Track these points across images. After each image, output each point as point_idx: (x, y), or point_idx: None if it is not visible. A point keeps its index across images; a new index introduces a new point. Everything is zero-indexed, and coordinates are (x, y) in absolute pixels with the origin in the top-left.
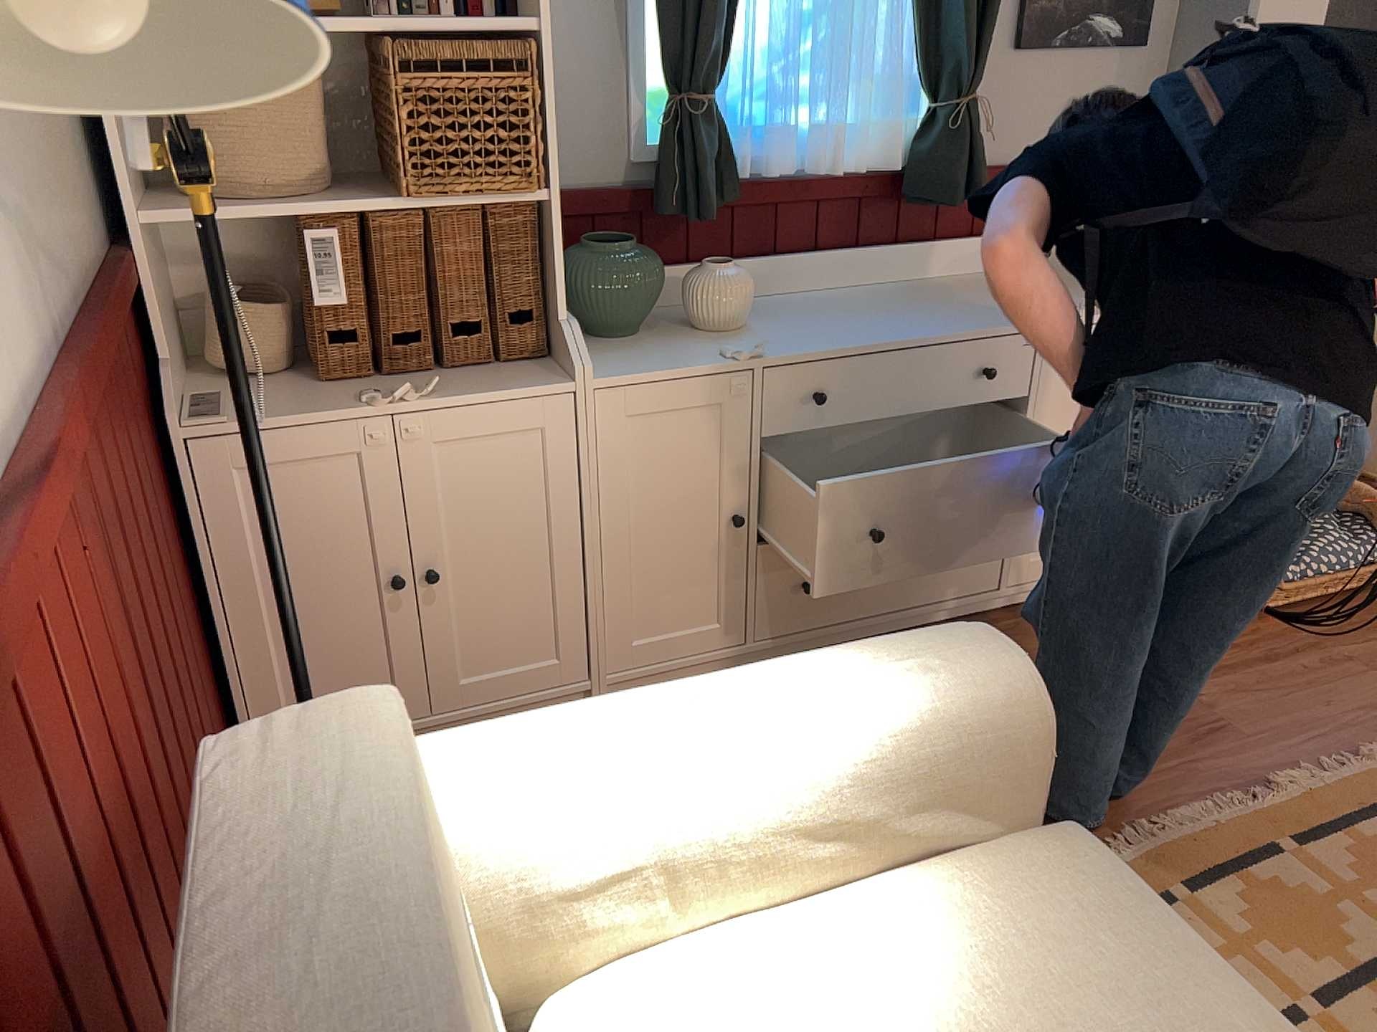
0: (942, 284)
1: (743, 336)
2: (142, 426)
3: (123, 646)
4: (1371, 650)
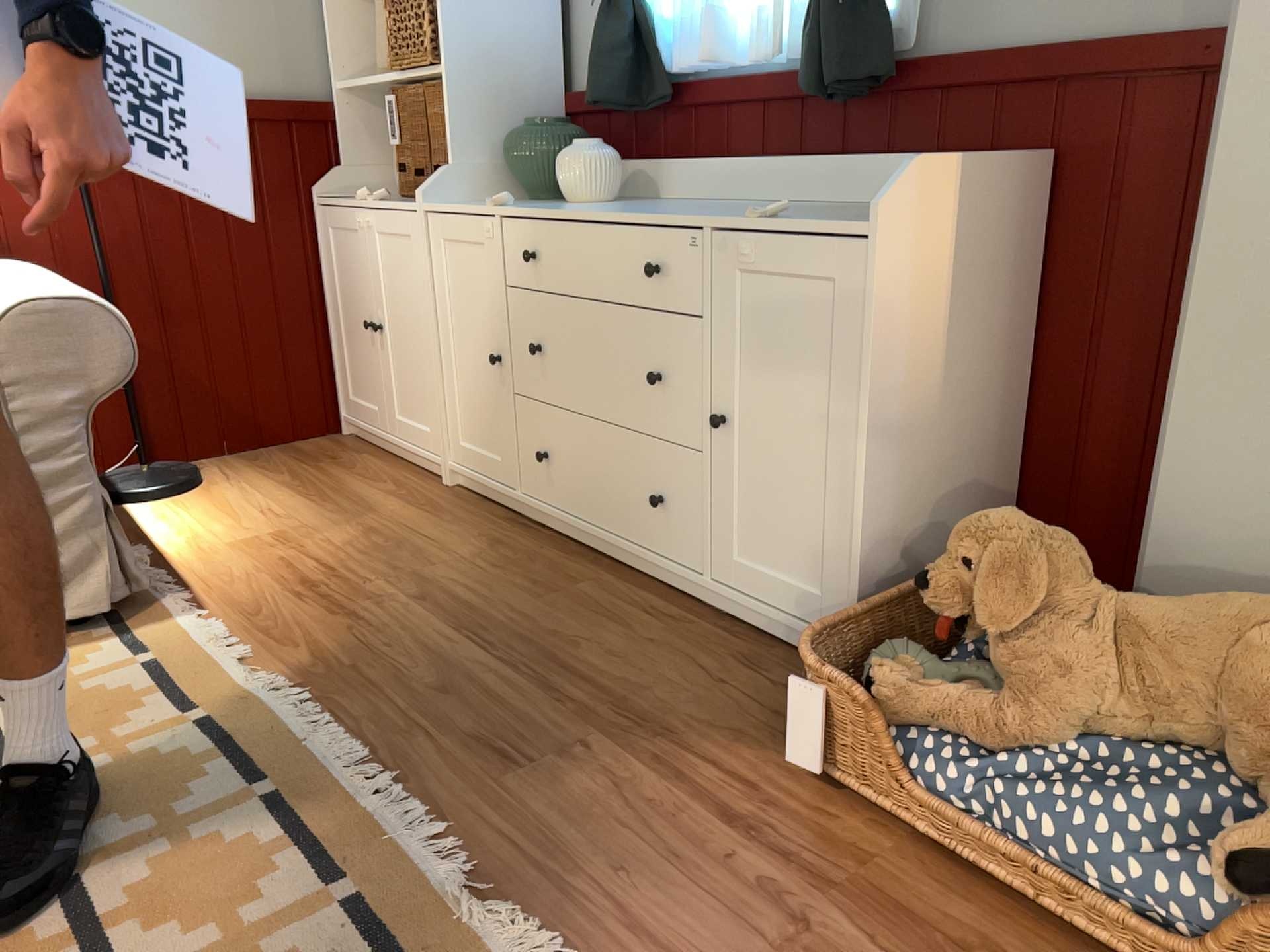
0: (846, 207)
1: (561, 206)
2: (281, 185)
3: (104, 228)
4: None
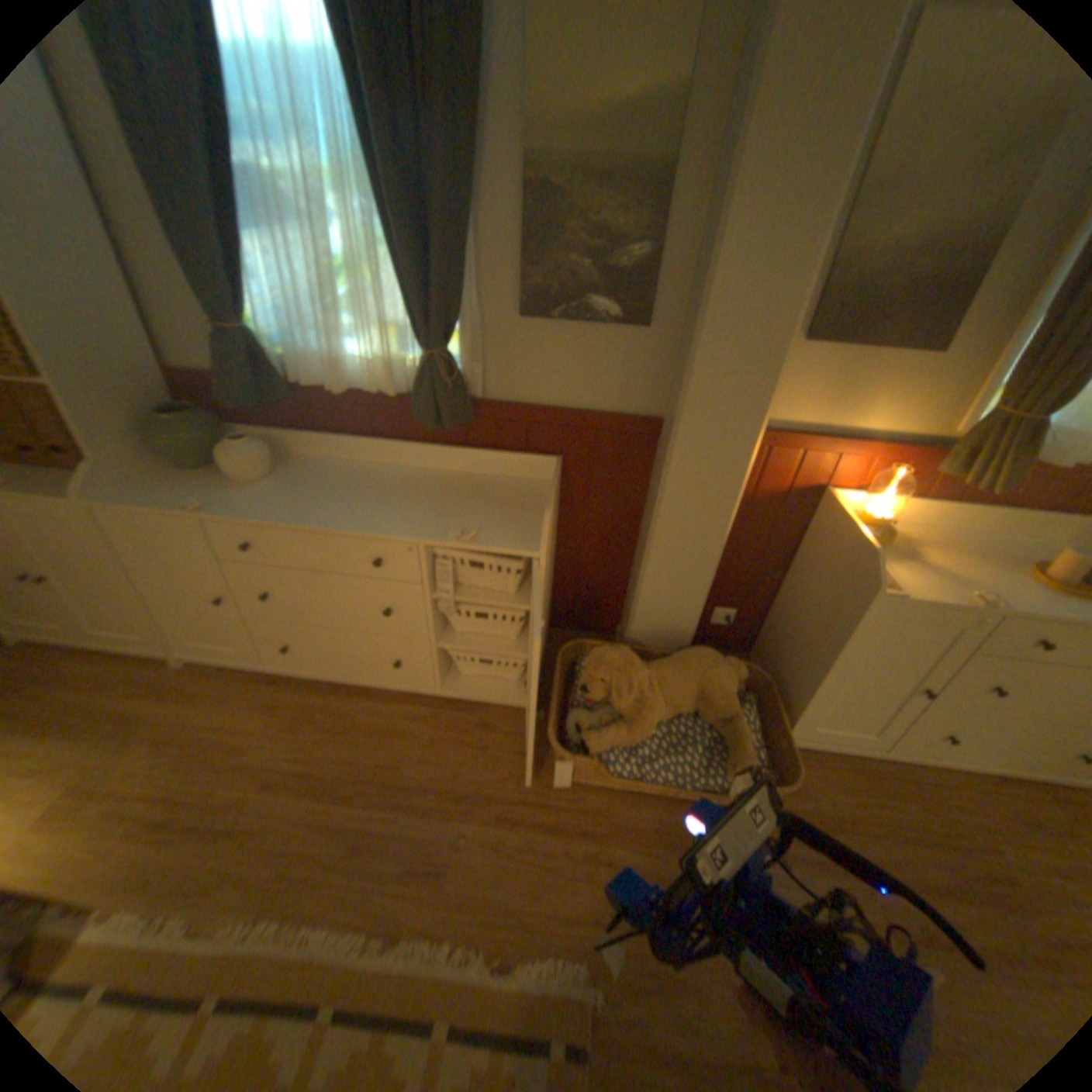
0: (455, 478)
1: (240, 489)
2: None
3: None
4: (638, 863)
